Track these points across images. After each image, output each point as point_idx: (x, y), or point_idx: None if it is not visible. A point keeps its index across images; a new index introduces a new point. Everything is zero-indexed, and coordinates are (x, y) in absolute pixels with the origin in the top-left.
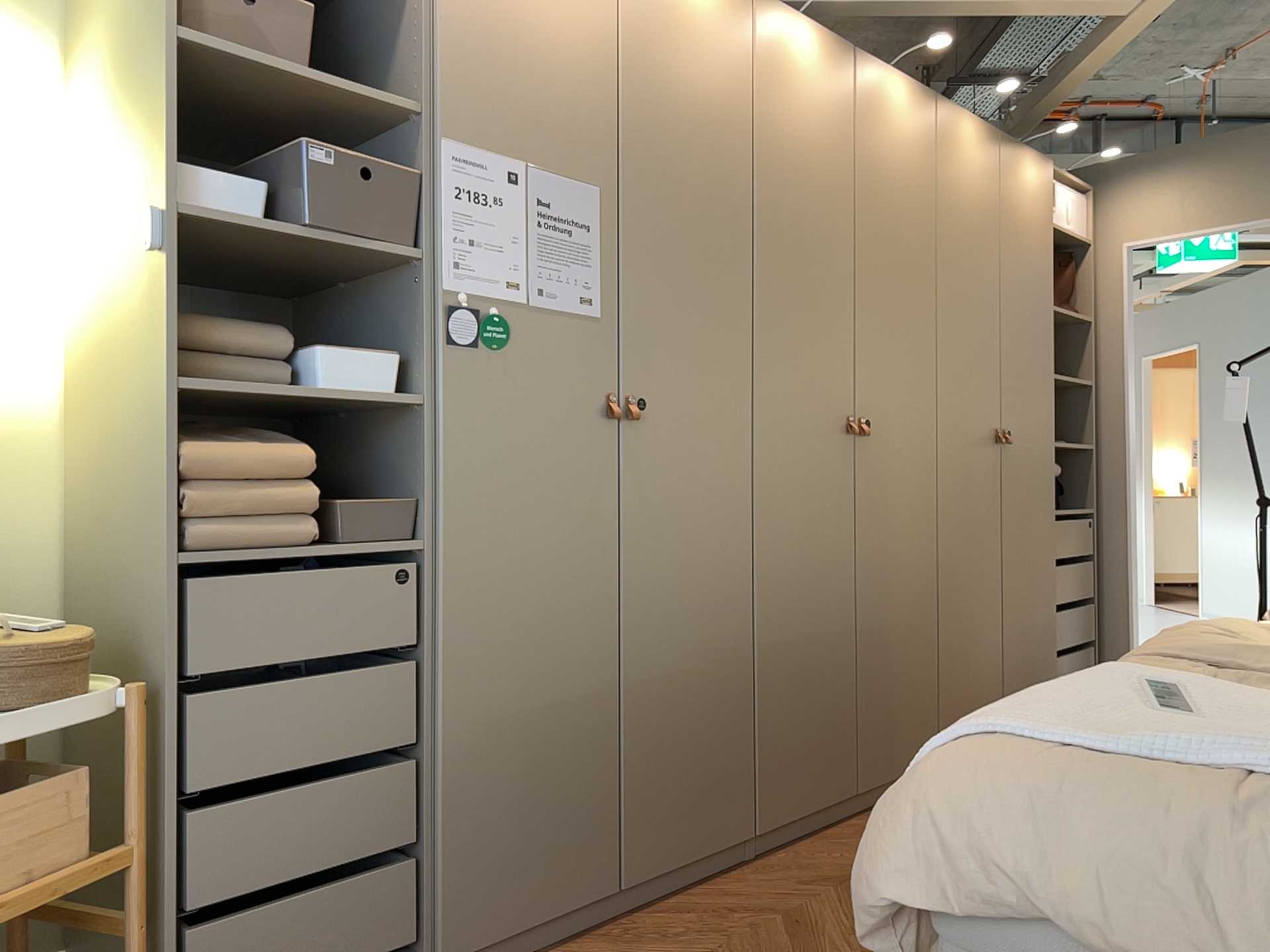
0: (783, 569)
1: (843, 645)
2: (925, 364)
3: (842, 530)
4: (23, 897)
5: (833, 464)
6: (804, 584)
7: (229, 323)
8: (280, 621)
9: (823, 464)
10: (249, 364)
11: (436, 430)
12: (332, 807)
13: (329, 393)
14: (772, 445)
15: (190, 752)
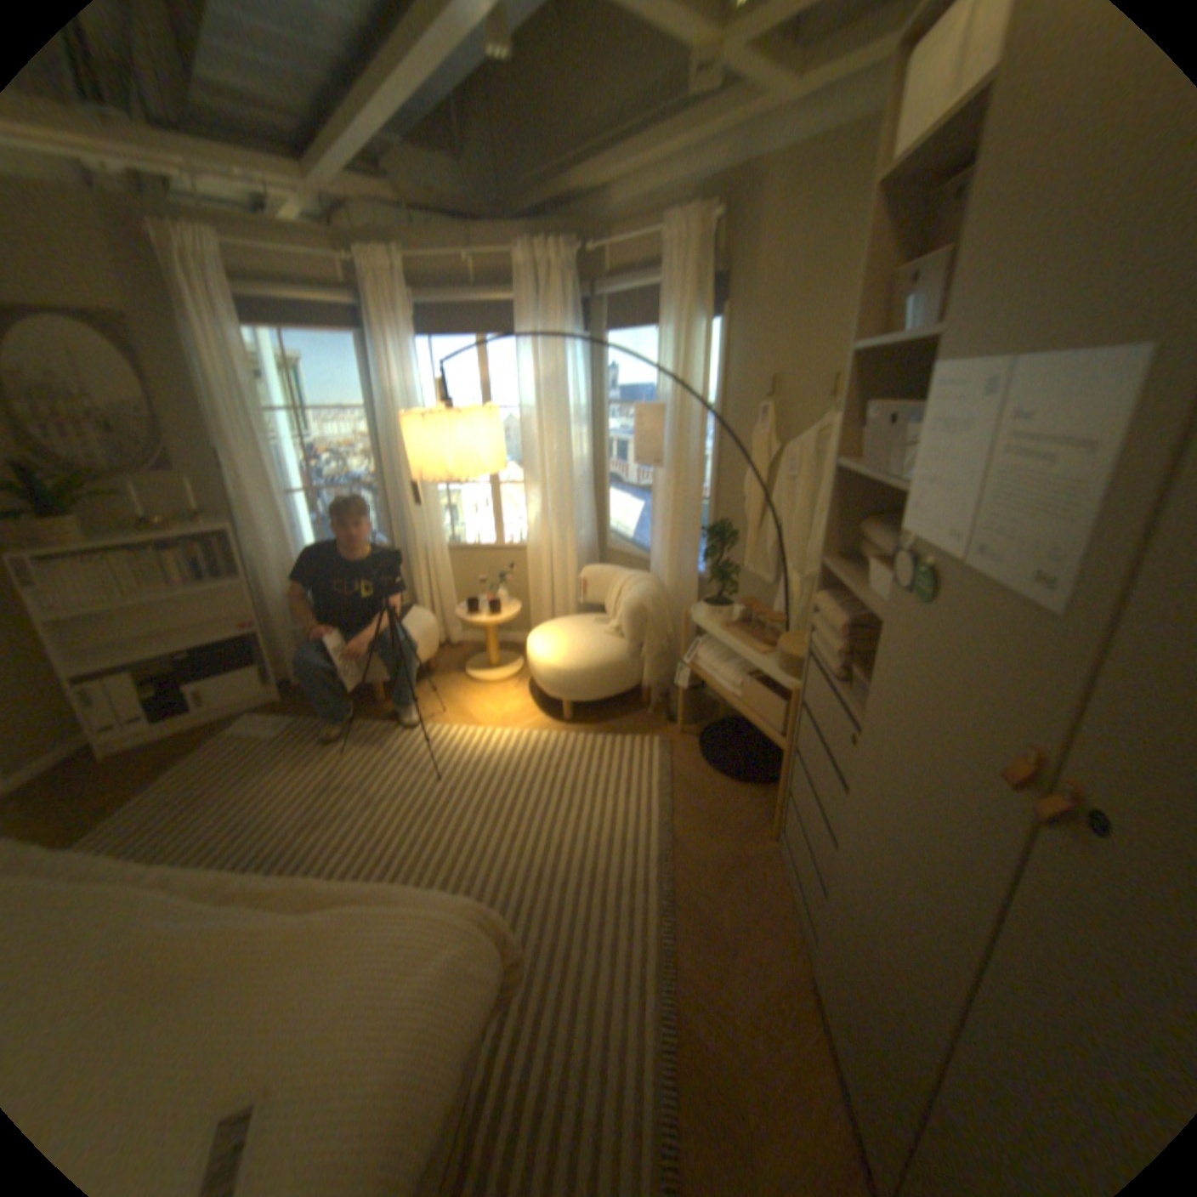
0: None
1: None
2: None
3: None
4: (759, 725)
5: None
6: None
7: (890, 531)
8: (823, 713)
9: None
10: (884, 560)
11: (880, 657)
12: (818, 830)
13: (866, 595)
14: None
15: (801, 737)
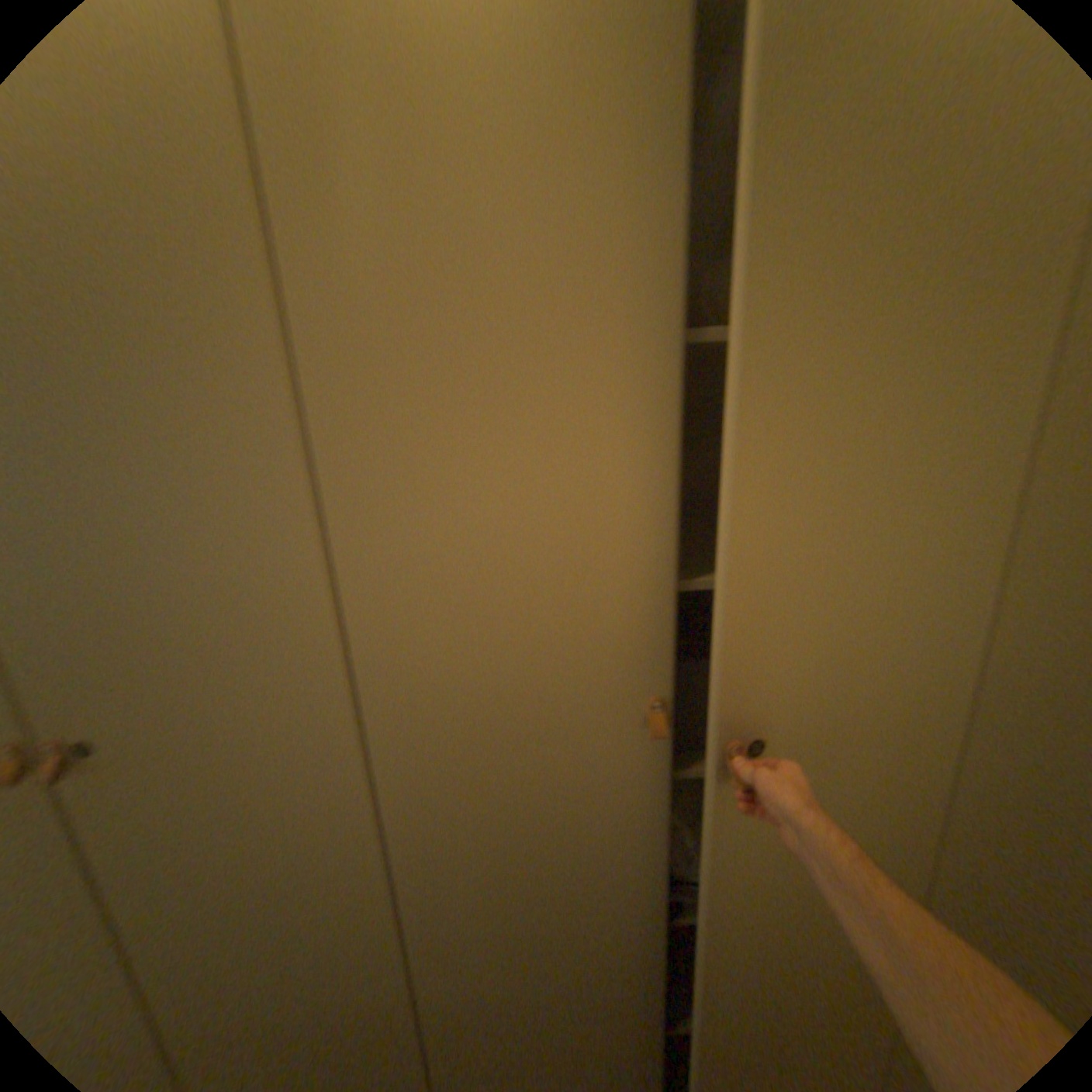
0: (491, 925)
1: (652, 1003)
2: (1006, 556)
3: (654, 869)
4: None
5: (626, 781)
6: (547, 940)
7: None
8: None
9: (596, 783)
10: None
11: None
12: None
13: None
14: (442, 771)
15: None
